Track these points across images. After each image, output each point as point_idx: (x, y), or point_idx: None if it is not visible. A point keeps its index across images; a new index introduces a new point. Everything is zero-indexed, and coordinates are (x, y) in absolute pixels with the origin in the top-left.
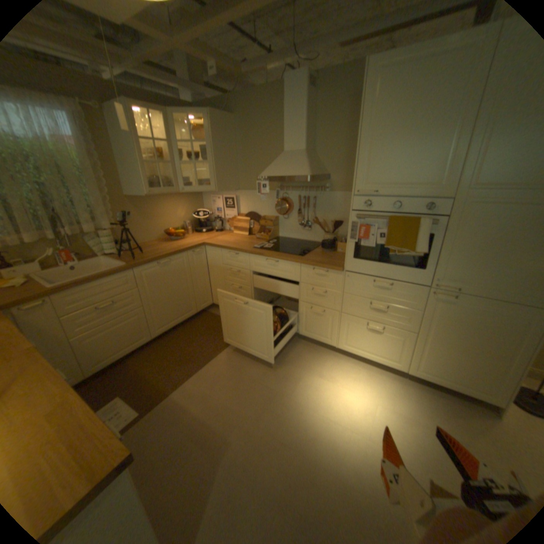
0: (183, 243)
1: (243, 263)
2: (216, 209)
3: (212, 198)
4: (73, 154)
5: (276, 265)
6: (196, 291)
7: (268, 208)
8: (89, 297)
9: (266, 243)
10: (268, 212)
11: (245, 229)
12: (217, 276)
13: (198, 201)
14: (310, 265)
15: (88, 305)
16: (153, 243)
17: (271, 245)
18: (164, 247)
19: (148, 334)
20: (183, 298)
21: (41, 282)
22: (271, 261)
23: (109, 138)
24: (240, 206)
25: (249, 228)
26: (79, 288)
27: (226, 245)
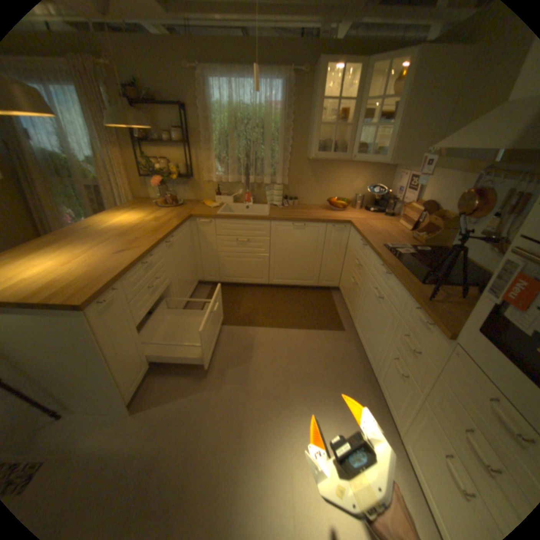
0: (333, 214)
1: (366, 258)
2: (398, 188)
3: (400, 173)
4: (277, 117)
5: (388, 278)
6: (323, 266)
7: (456, 201)
8: (234, 229)
9: (410, 247)
10: (454, 206)
11: (411, 222)
12: (348, 261)
13: (387, 174)
14: (416, 301)
15: (232, 235)
16: (313, 207)
17: (412, 252)
18: (313, 212)
19: (266, 278)
20: (306, 265)
21: (225, 209)
22: (383, 269)
23: (311, 100)
24: (425, 190)
25: (417, 221)
26: (231, 220)
27: (364, 231)
